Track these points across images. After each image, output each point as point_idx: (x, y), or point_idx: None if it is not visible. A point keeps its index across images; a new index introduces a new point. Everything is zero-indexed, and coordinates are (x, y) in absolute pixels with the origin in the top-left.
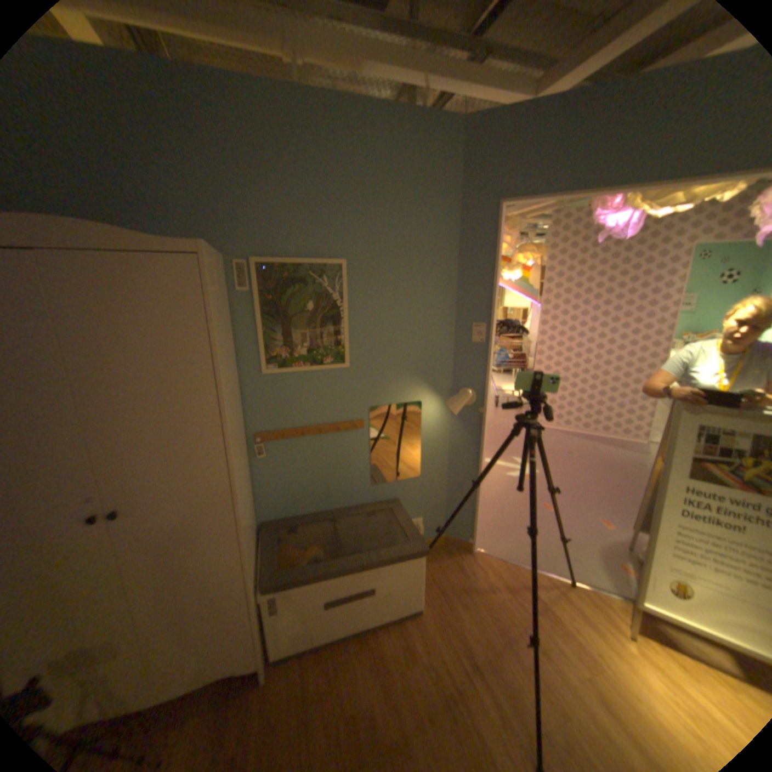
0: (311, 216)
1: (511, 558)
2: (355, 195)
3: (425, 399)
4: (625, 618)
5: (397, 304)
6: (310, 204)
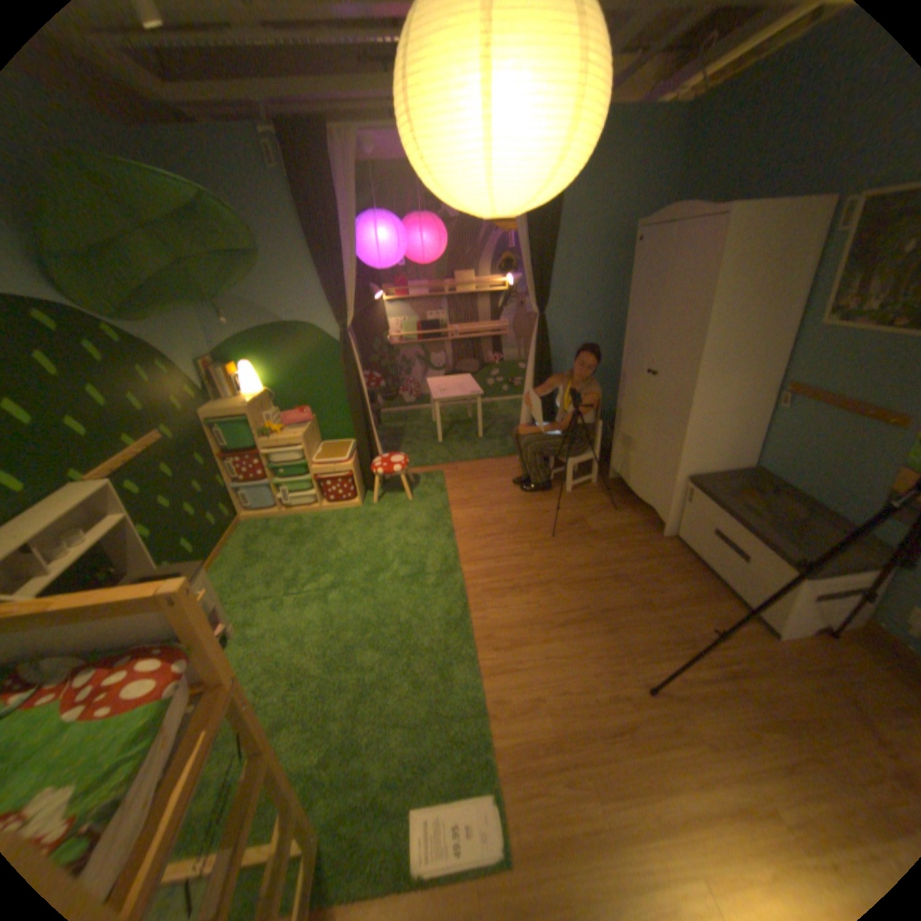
0: None
1: None
2: None
3: None
4: None
5: None
6: None
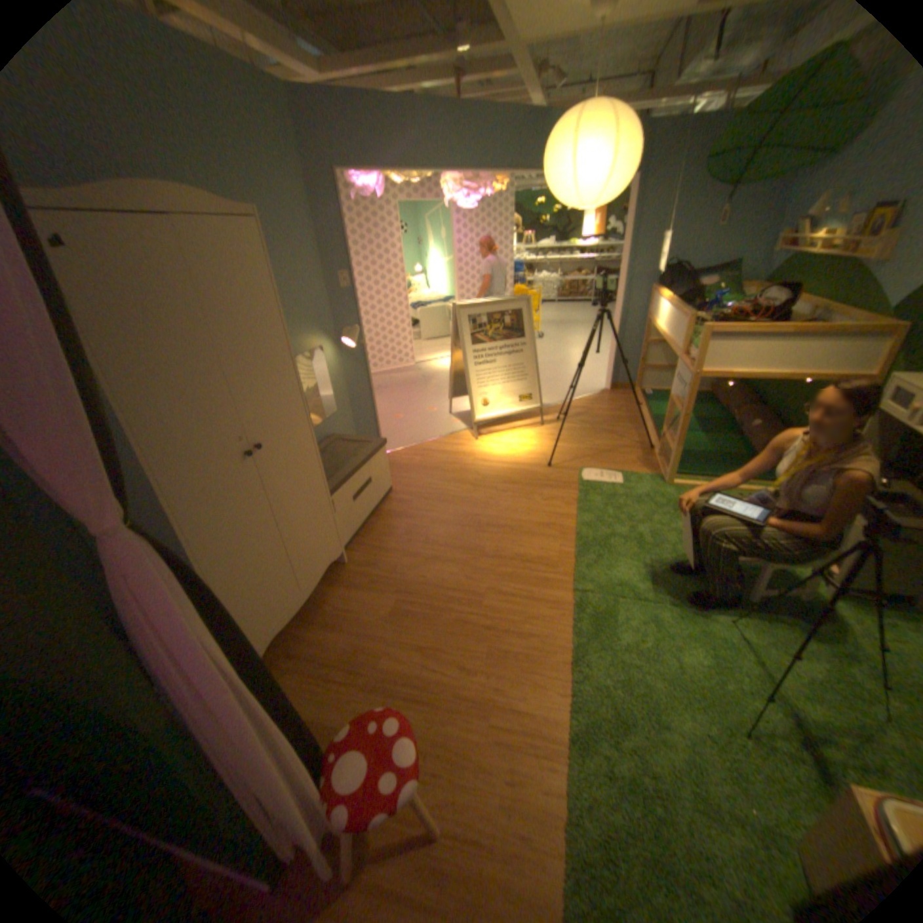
0: (207, 171)
1: (403, 445)
2: (233, 152)
3: (322, 343)
4: (467, 436)
5: (286, 260)
6: (203, 158)
